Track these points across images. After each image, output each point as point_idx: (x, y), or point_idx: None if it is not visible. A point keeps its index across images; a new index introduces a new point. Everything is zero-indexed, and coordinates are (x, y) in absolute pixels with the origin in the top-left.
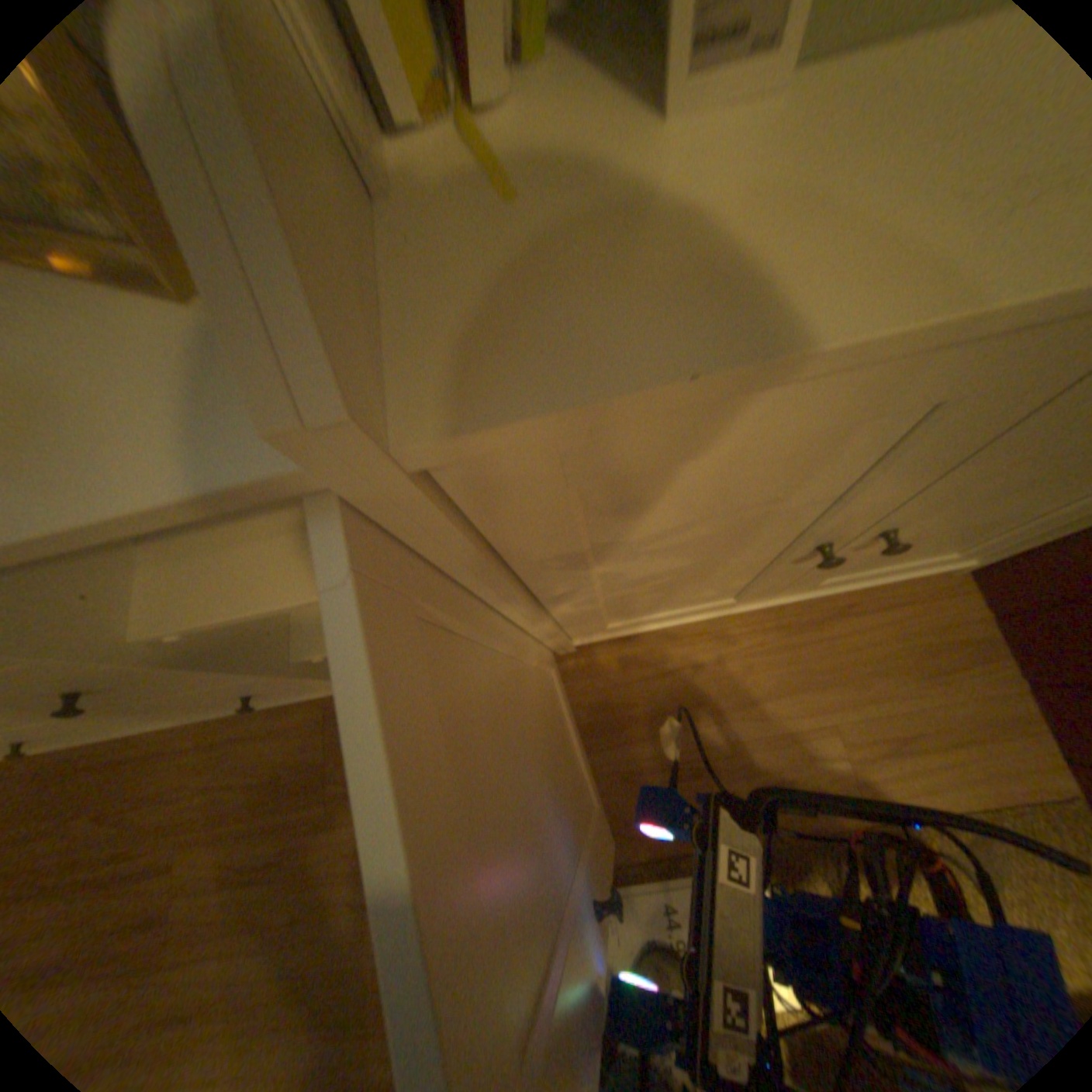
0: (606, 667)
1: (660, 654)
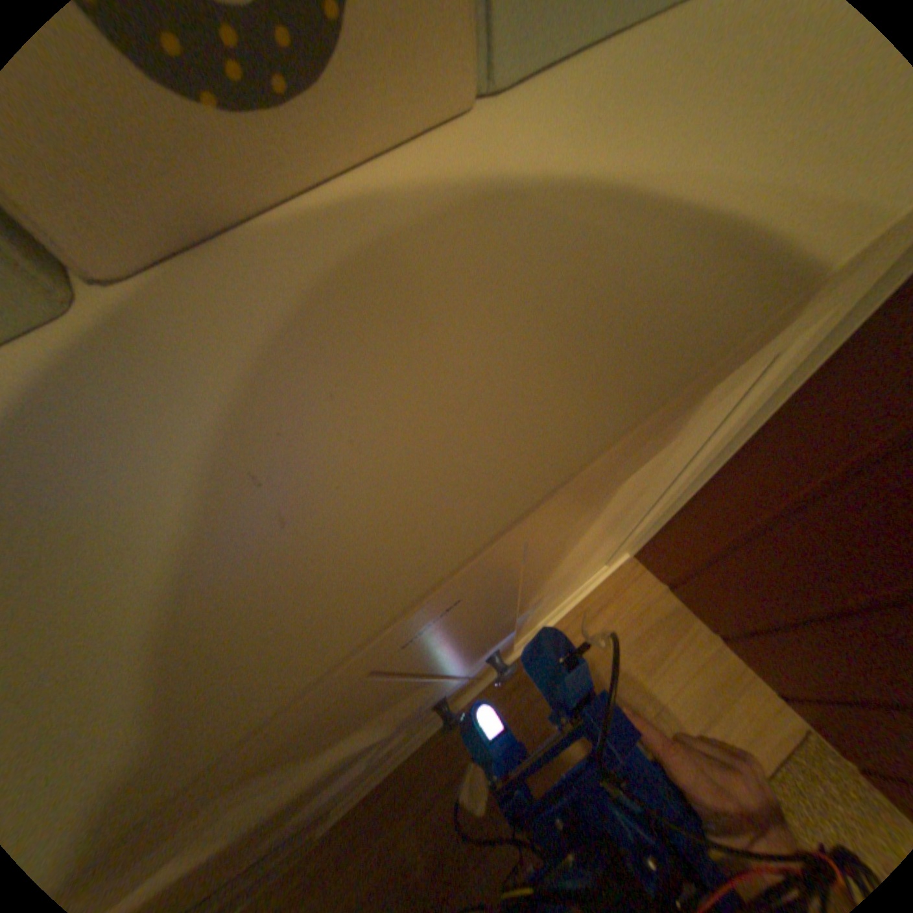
0: (369, 830)
1: (419, 779)
